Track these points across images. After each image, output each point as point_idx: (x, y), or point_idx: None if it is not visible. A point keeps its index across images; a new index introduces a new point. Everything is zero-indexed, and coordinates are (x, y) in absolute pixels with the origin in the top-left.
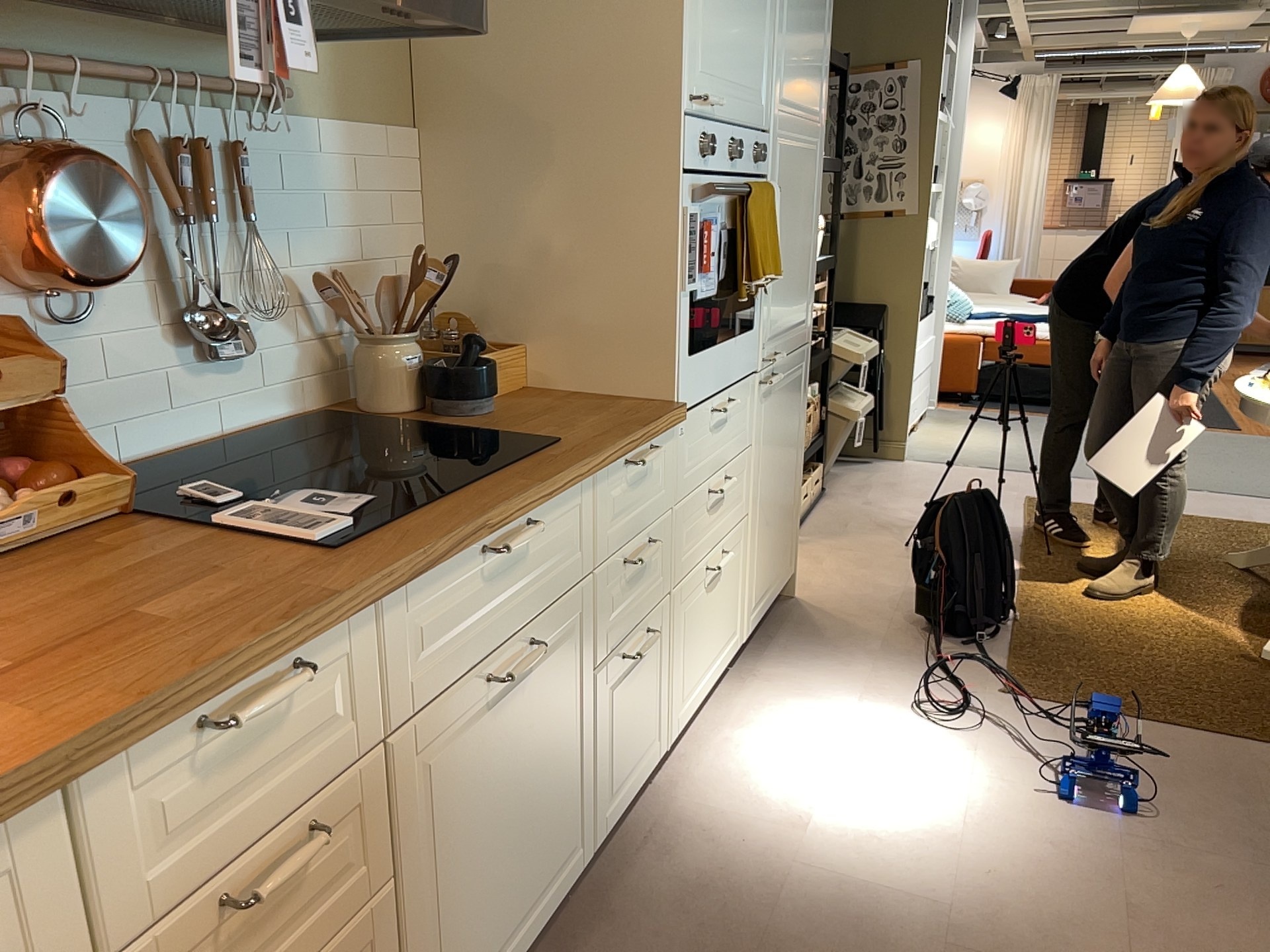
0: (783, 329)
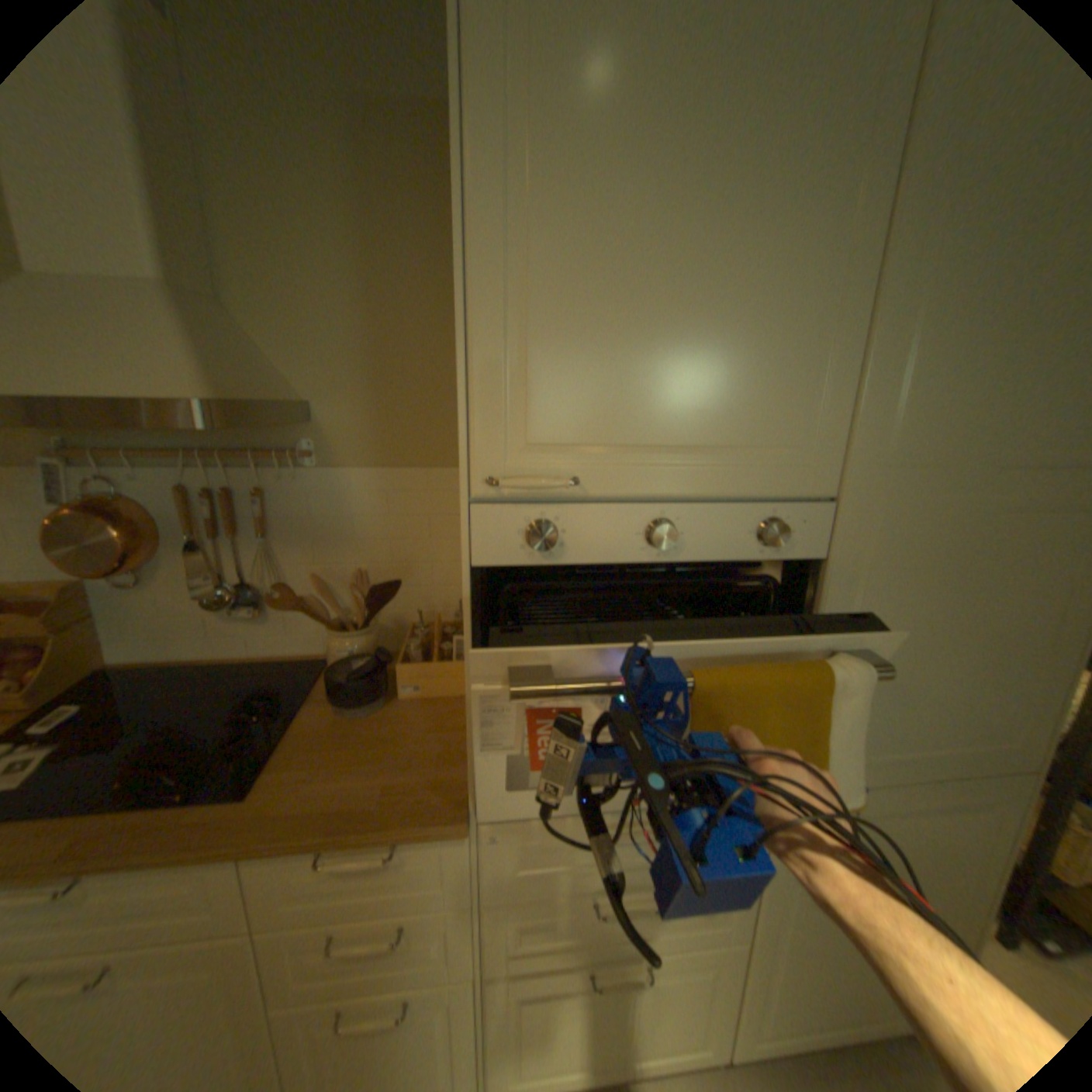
0: (899, 751)
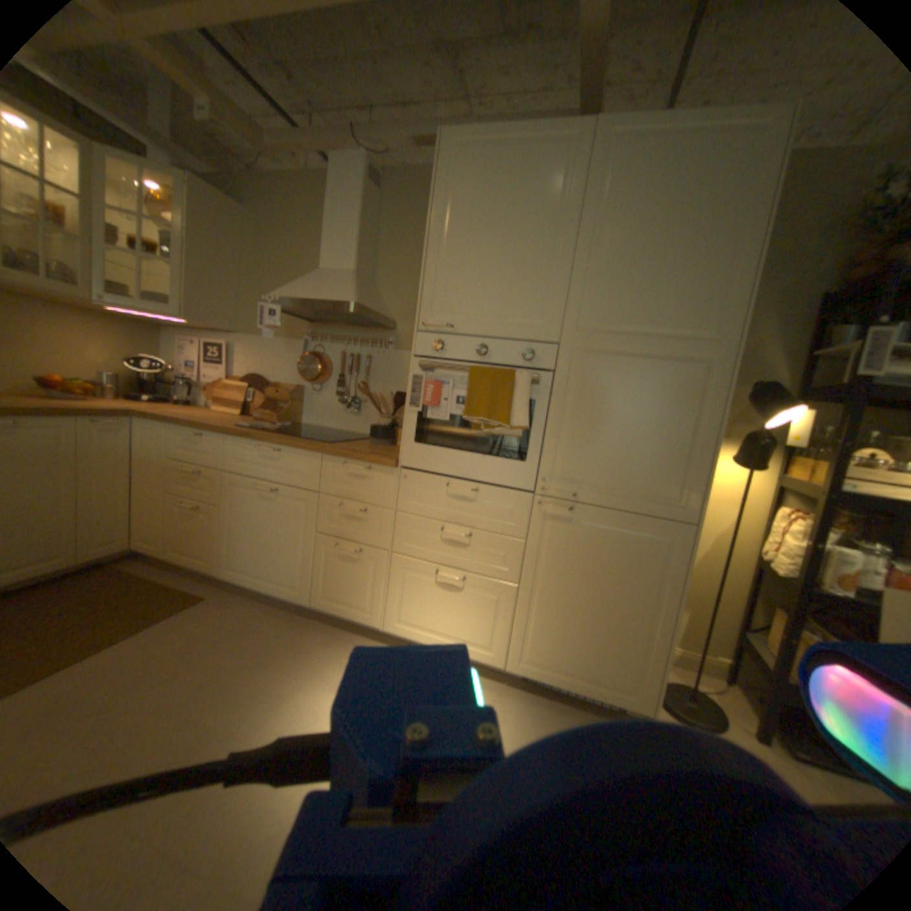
0: (599, 483)
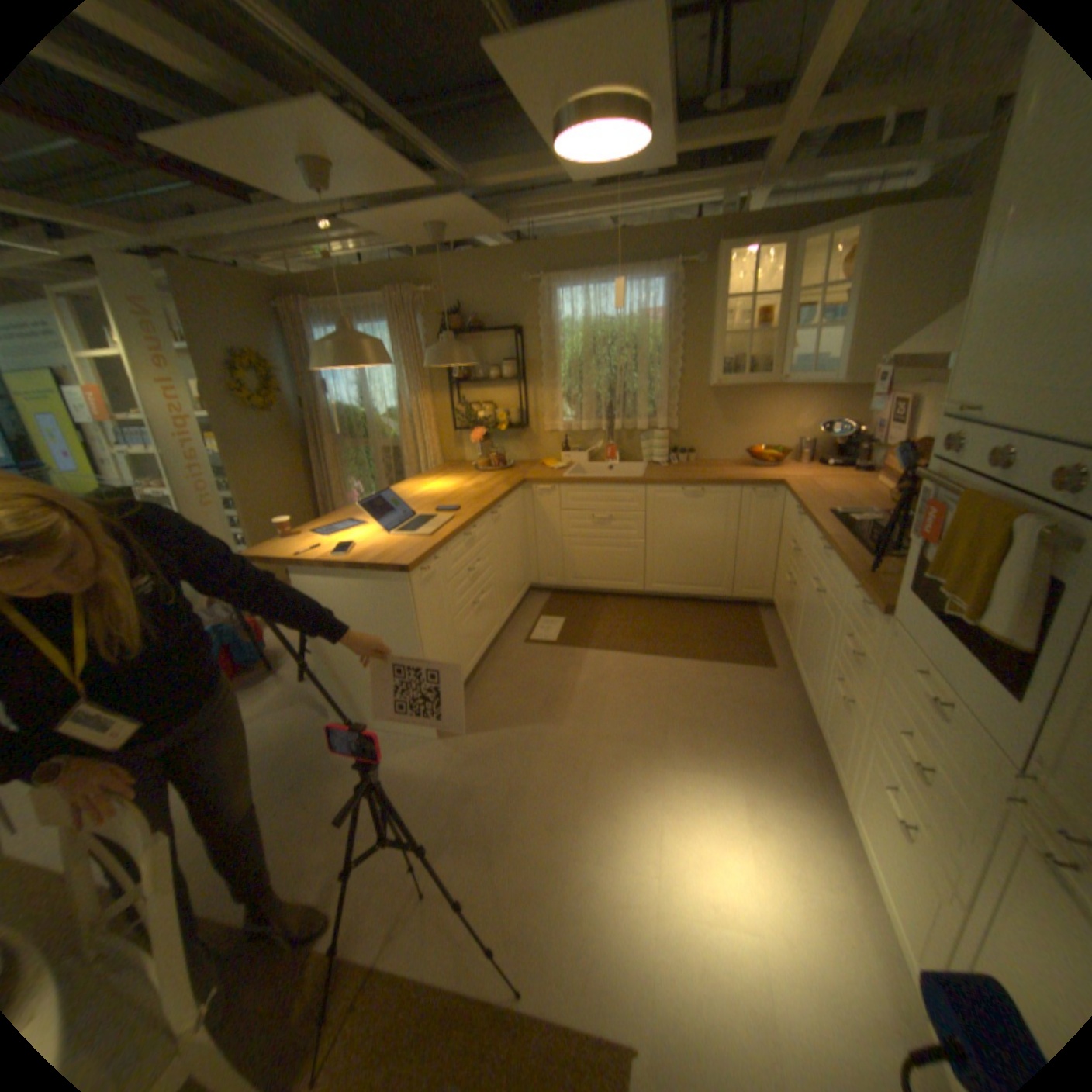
0: None
